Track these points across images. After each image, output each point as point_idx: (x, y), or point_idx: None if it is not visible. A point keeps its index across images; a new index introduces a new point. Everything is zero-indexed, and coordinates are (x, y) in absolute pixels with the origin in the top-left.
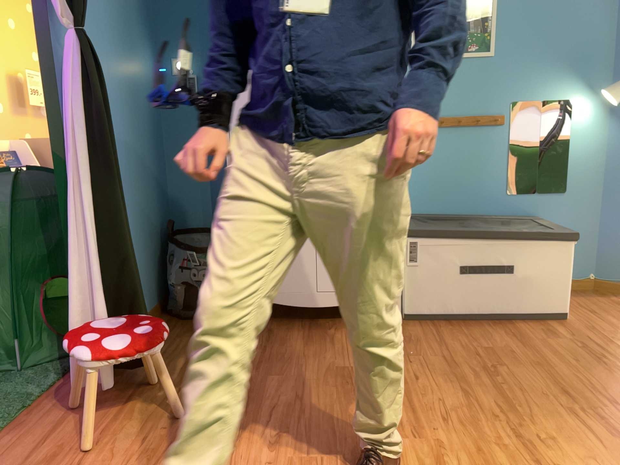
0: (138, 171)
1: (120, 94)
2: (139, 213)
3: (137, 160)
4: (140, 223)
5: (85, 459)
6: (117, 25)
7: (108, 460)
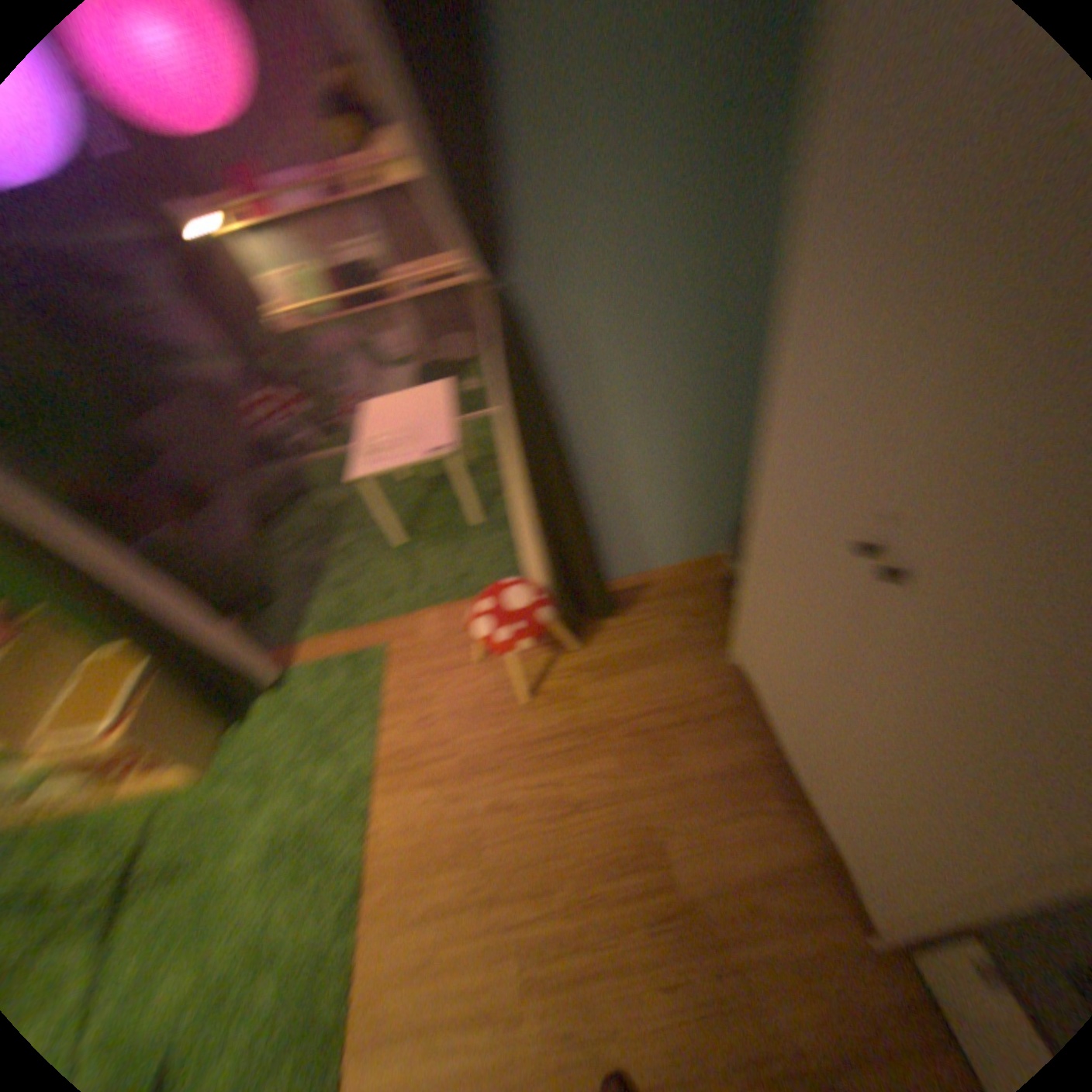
0: (716, 408)
1: (682, 300)
2: (702, 463)
3: (716, 393)
4: (702, 474)
5: (467, 673)
6: (699, 152)
7: (467, 689)
